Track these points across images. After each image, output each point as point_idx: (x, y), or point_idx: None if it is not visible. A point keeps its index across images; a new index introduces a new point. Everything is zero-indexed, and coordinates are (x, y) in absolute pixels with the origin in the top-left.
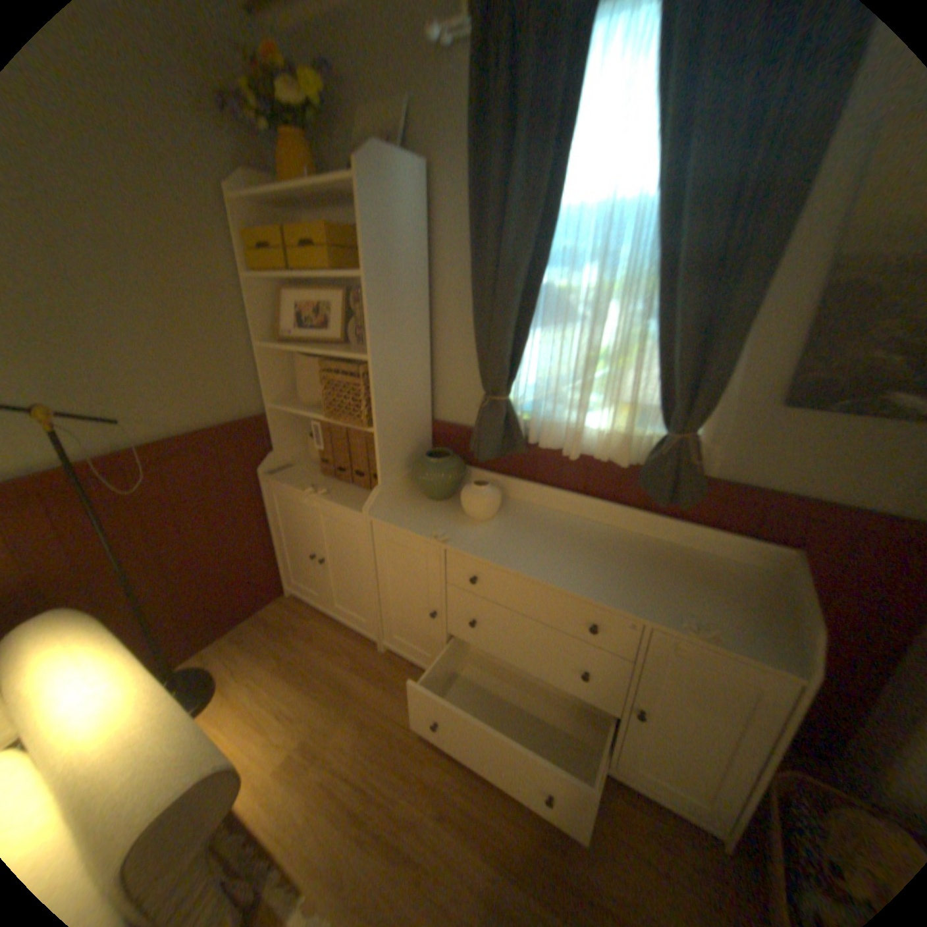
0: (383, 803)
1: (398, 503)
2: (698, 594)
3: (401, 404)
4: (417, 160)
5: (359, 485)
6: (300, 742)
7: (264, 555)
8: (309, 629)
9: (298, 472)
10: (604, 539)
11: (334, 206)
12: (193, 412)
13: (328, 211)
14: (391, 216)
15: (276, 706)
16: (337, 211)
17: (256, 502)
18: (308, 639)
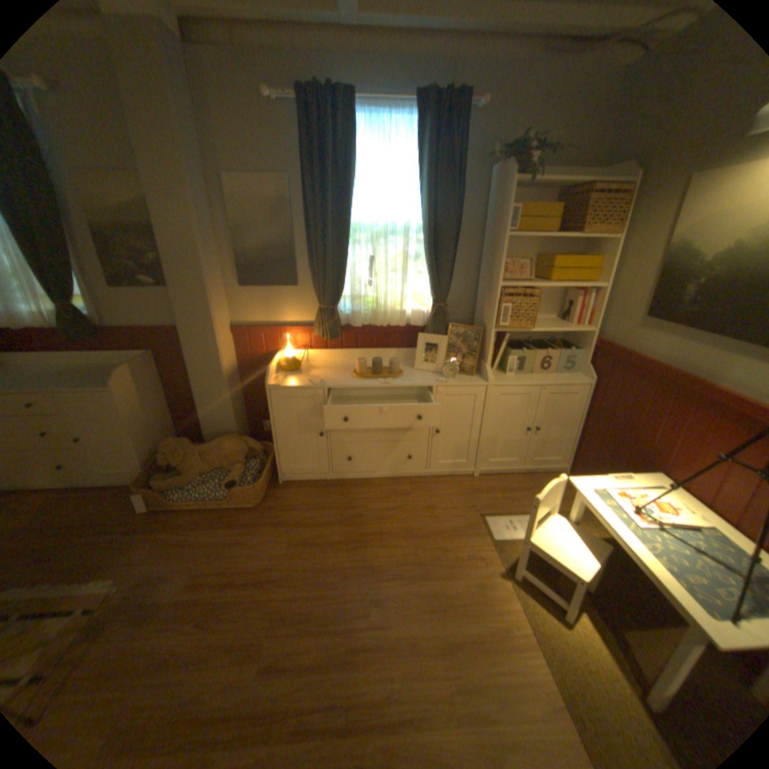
0: None
1: None
2: (89, 378)
3: None
4: None
5: None
6: None
7: None
8: None
9: None
10: (56, 371)
11: None
12: None
13: None
14: None
15: None
16: None
17: None
18: None
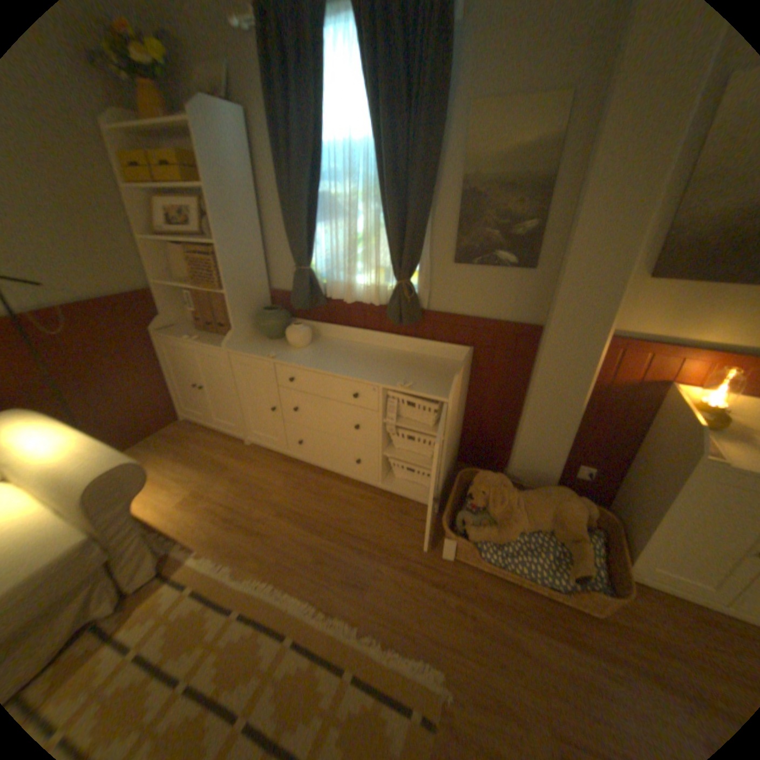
0: (245, 512)
1: (247, 342)
2: (412, 372)
3: (243, 275)
4: (236, 108)
5: (221, 334)
6: (192, 491)
7: (161, 390)
8: (197, 437)
9: (179, 329)
10: (372, 353)
11: (186, 138)
12: (96, 284)
13: (182, 141)
14: (220, 147)
15: (175, 476)
16: (188, 141)
17: (150, 352)
18: (197, 442)
